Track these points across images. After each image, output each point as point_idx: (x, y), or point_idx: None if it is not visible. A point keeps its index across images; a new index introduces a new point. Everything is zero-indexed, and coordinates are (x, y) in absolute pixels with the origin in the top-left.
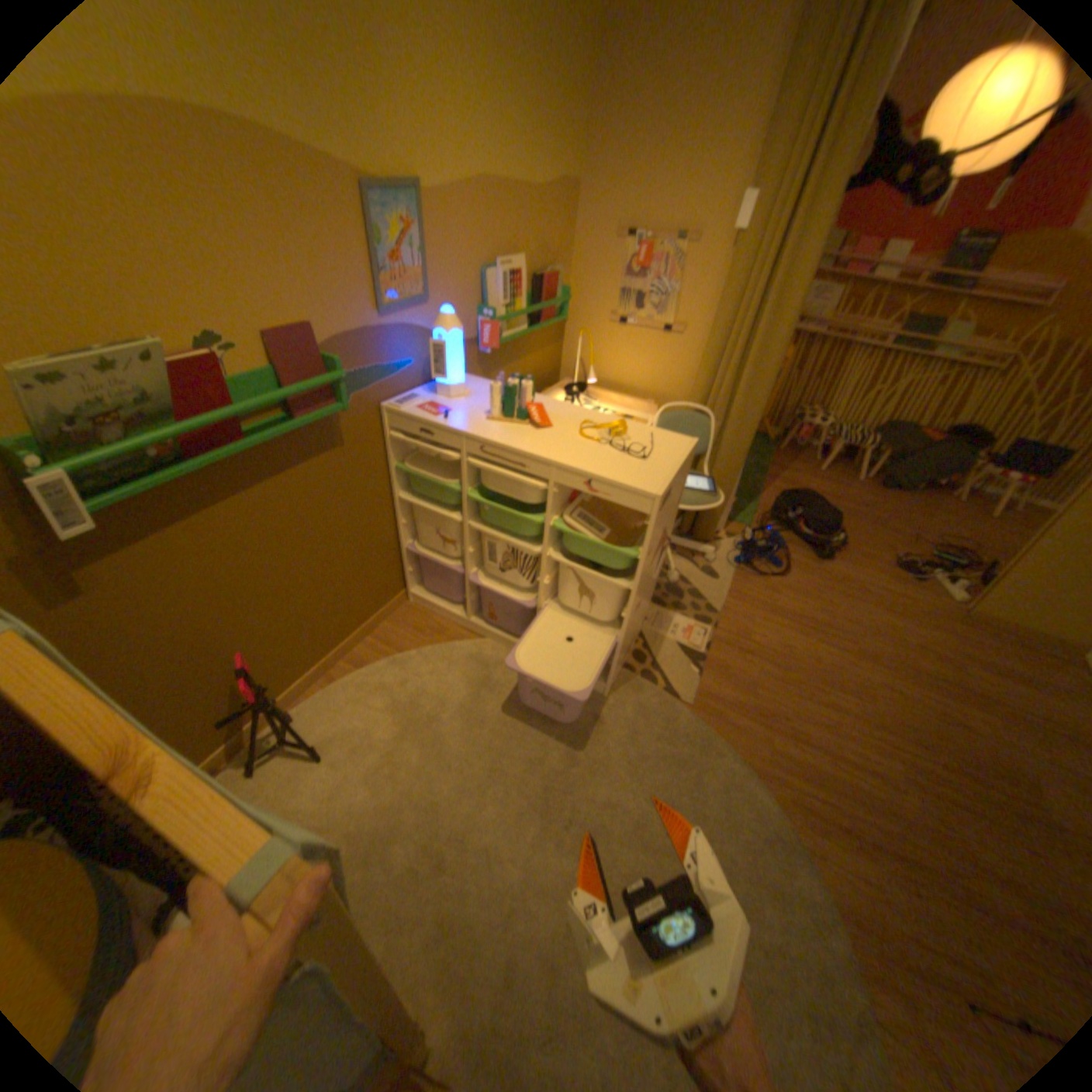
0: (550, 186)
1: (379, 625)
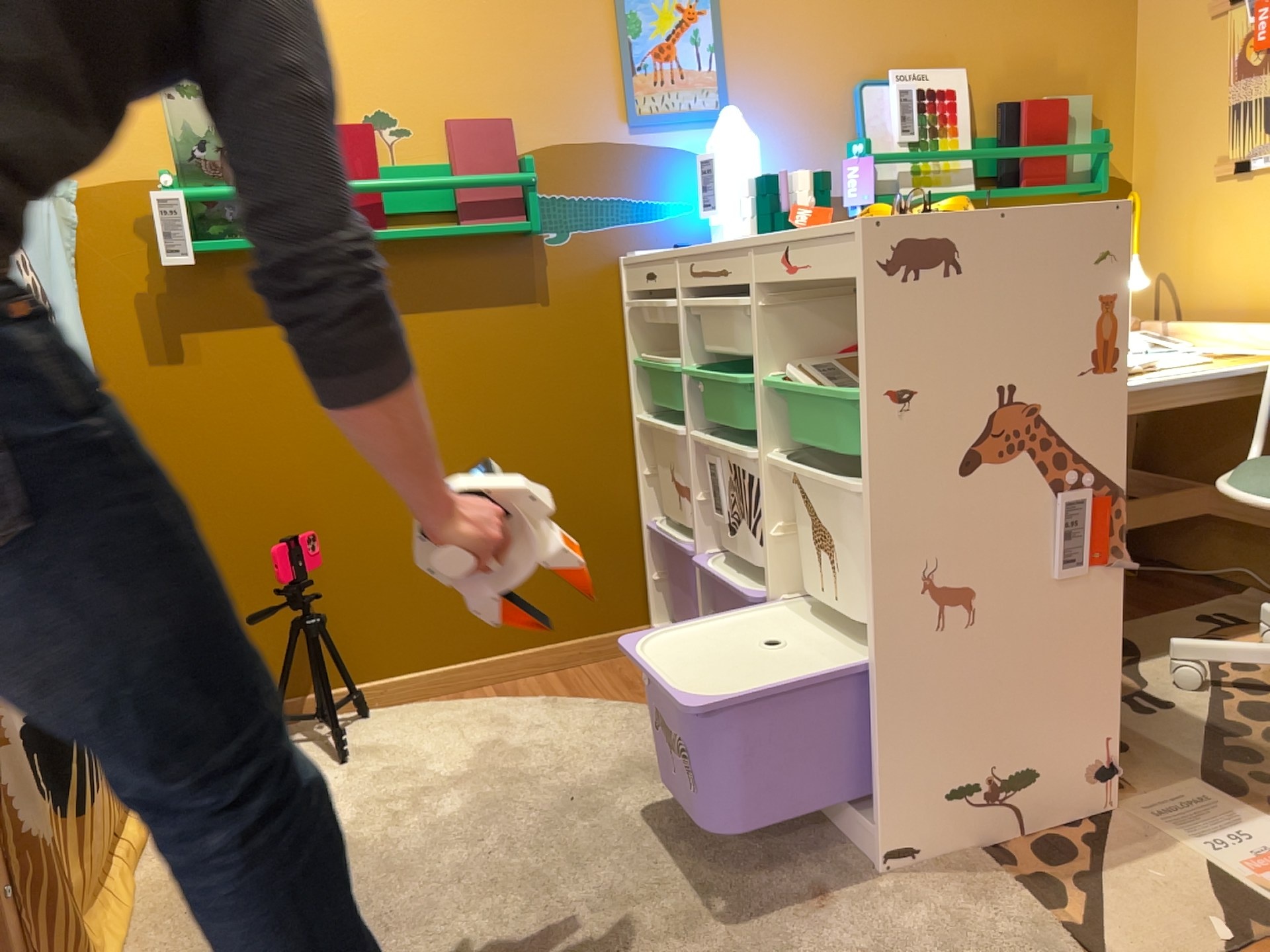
0: None
1: (580, 663)
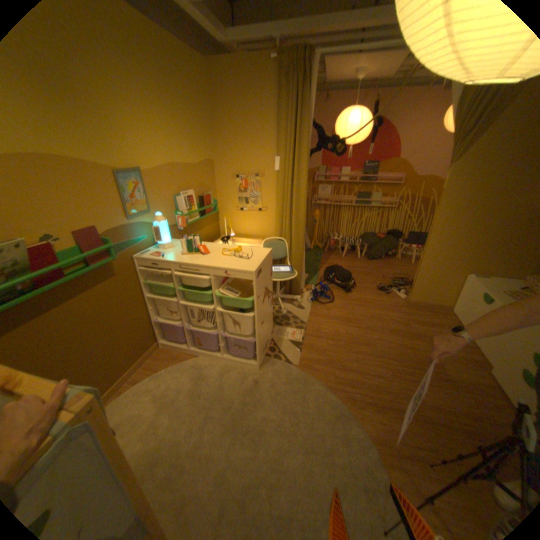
0: (200, 163)
1: (144, 362)
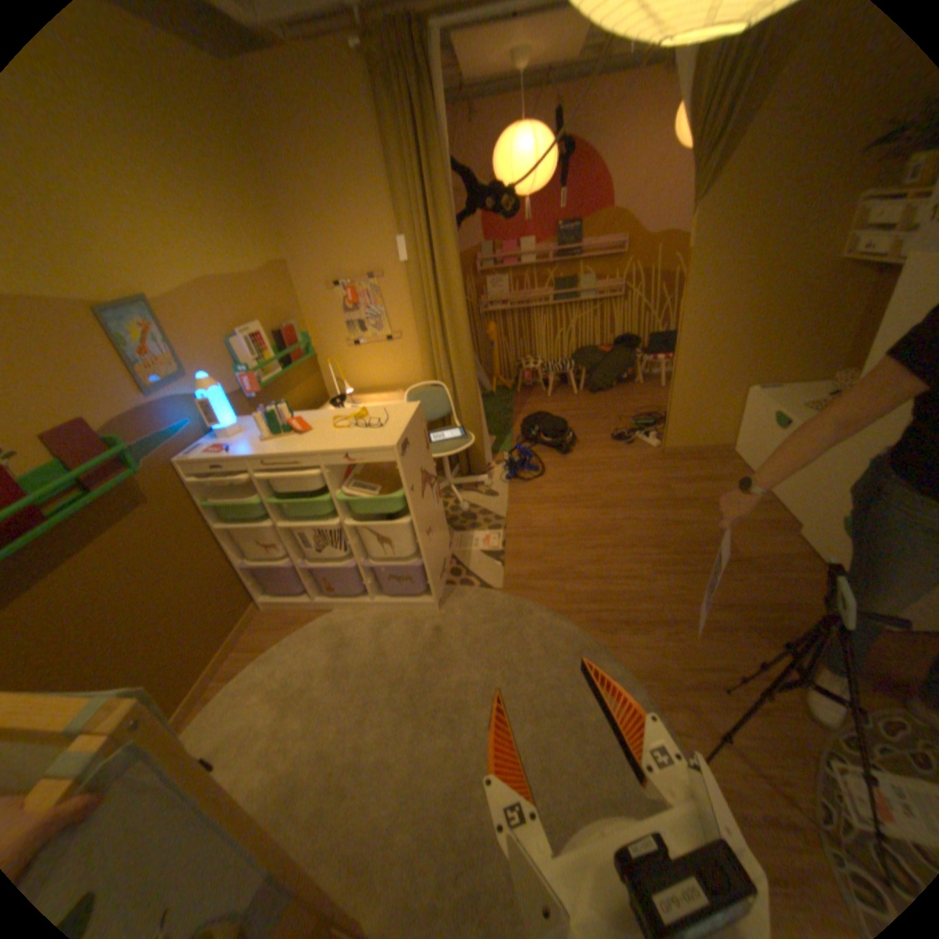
0: (260, 270)
1: (239, 640)
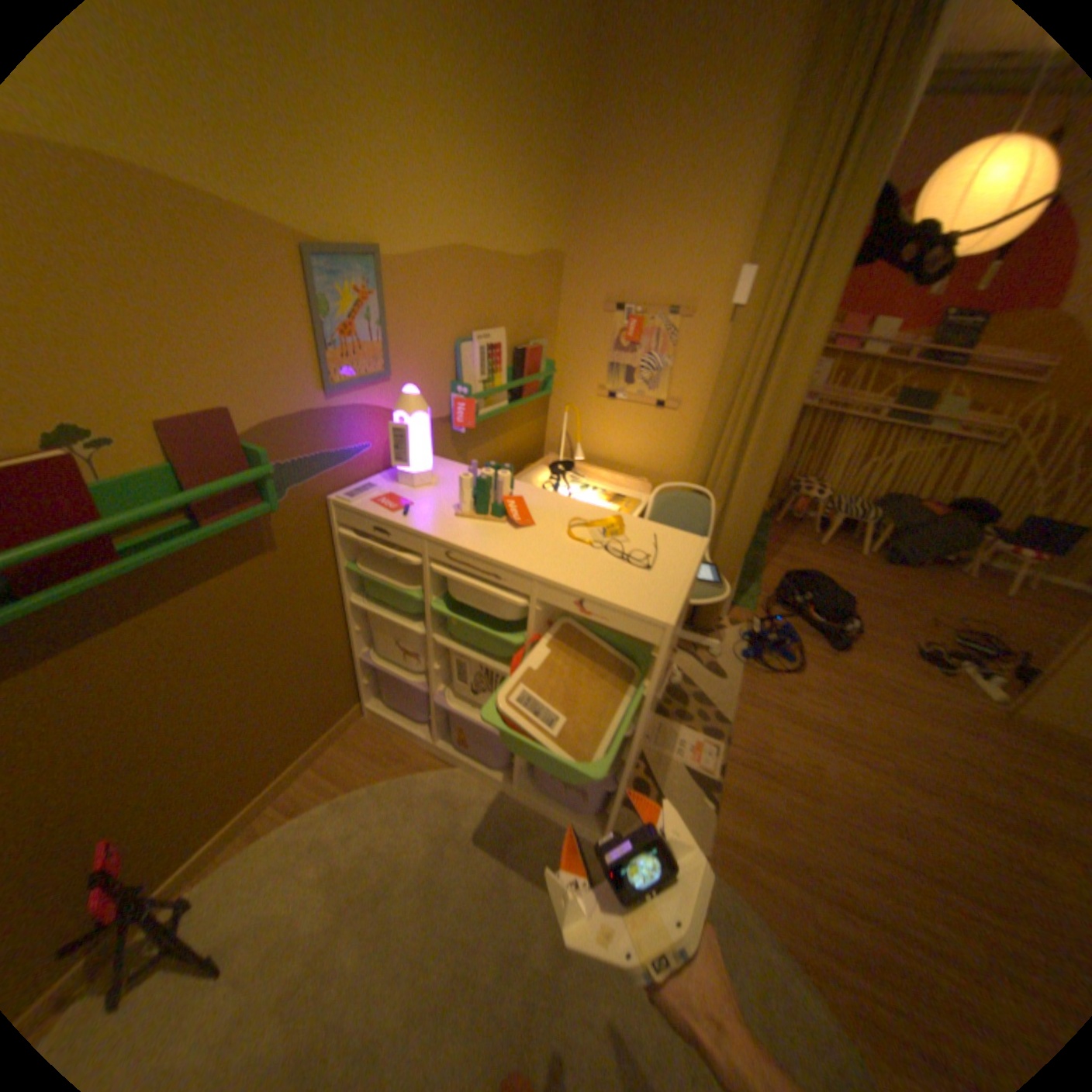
0: (534, 258)
1: (325, 753)
